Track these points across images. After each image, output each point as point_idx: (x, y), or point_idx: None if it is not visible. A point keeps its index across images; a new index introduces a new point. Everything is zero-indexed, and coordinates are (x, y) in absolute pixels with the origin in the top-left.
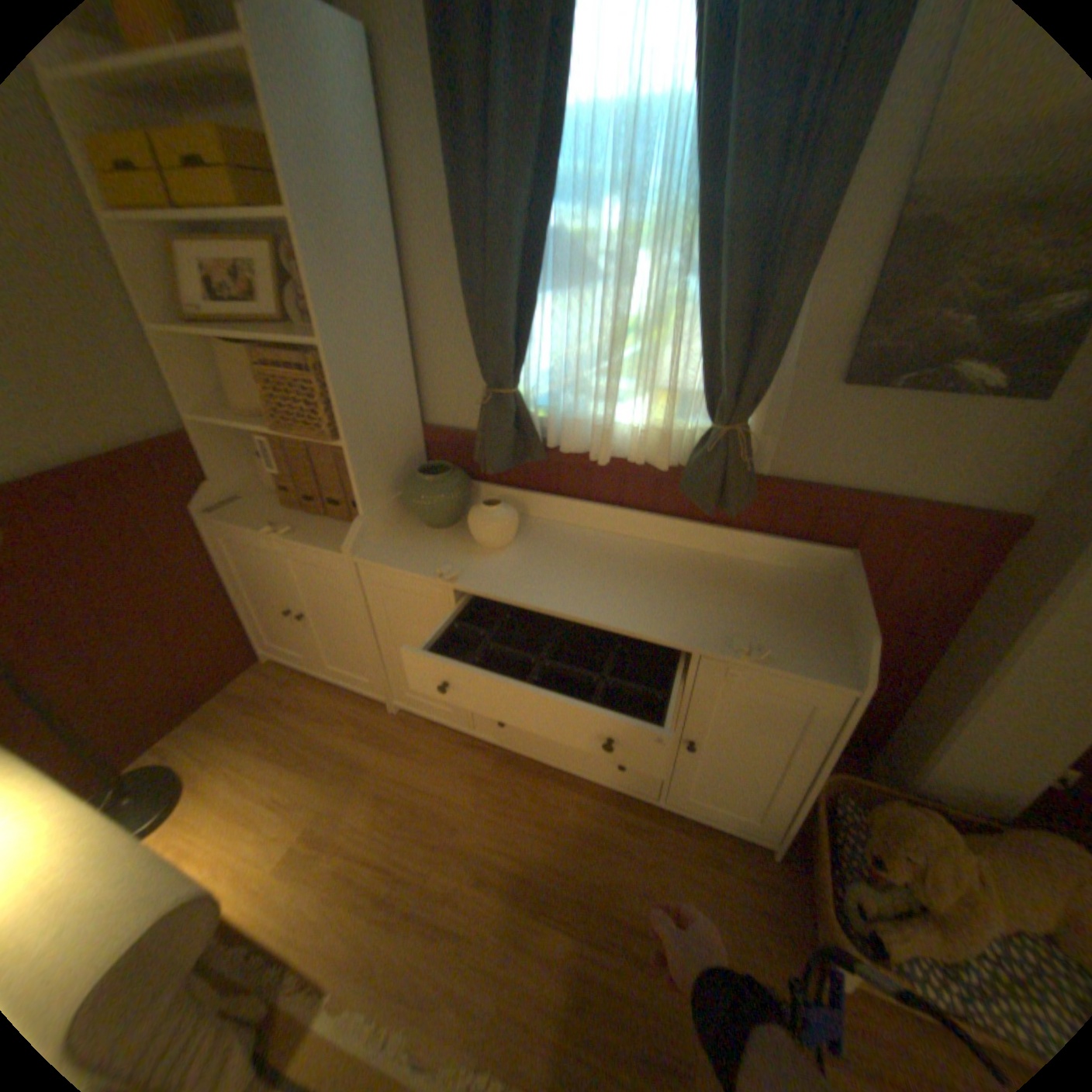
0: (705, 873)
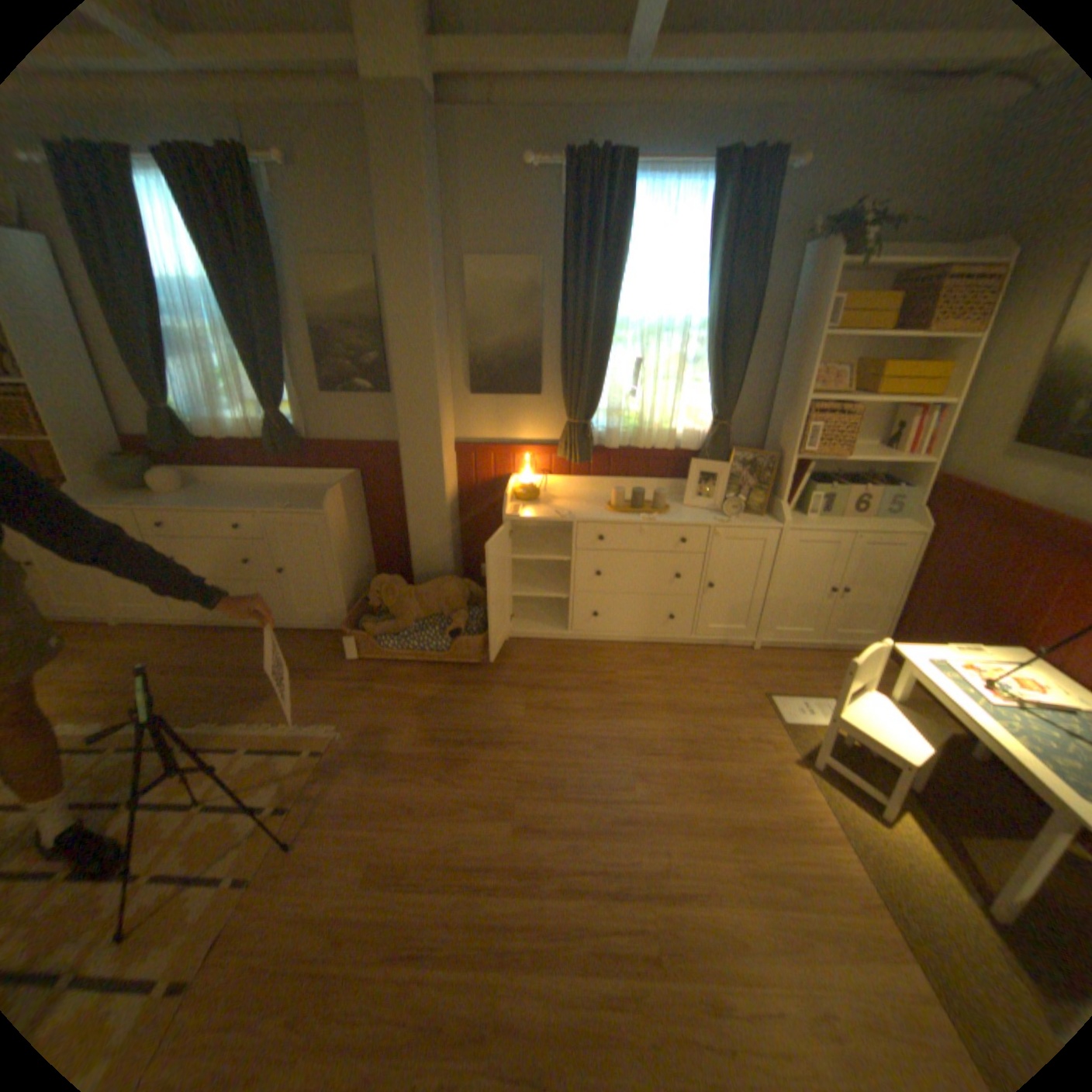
0: (306, 645)
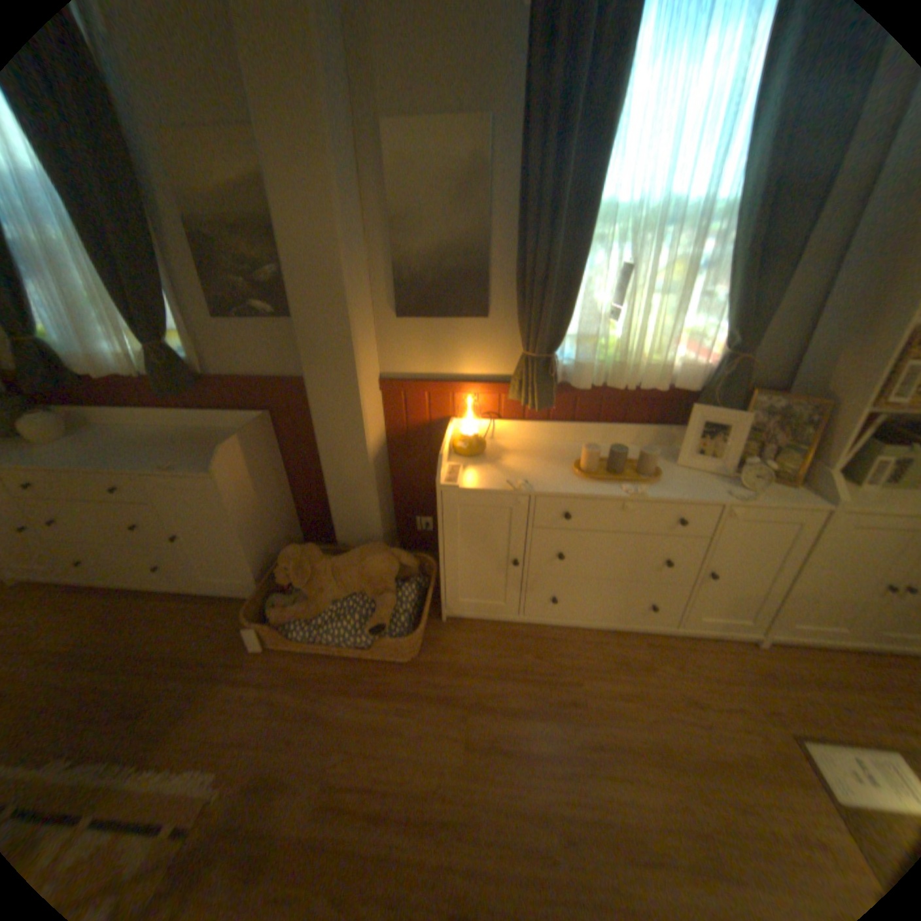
0: (210, 623)
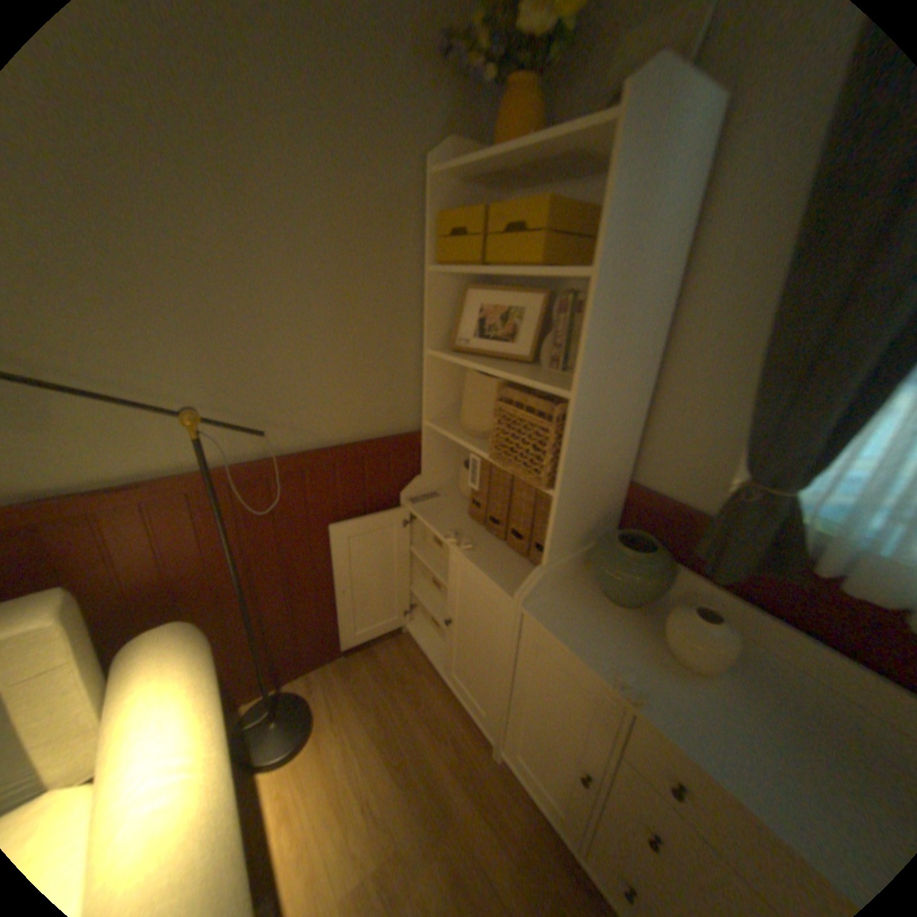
0: None
